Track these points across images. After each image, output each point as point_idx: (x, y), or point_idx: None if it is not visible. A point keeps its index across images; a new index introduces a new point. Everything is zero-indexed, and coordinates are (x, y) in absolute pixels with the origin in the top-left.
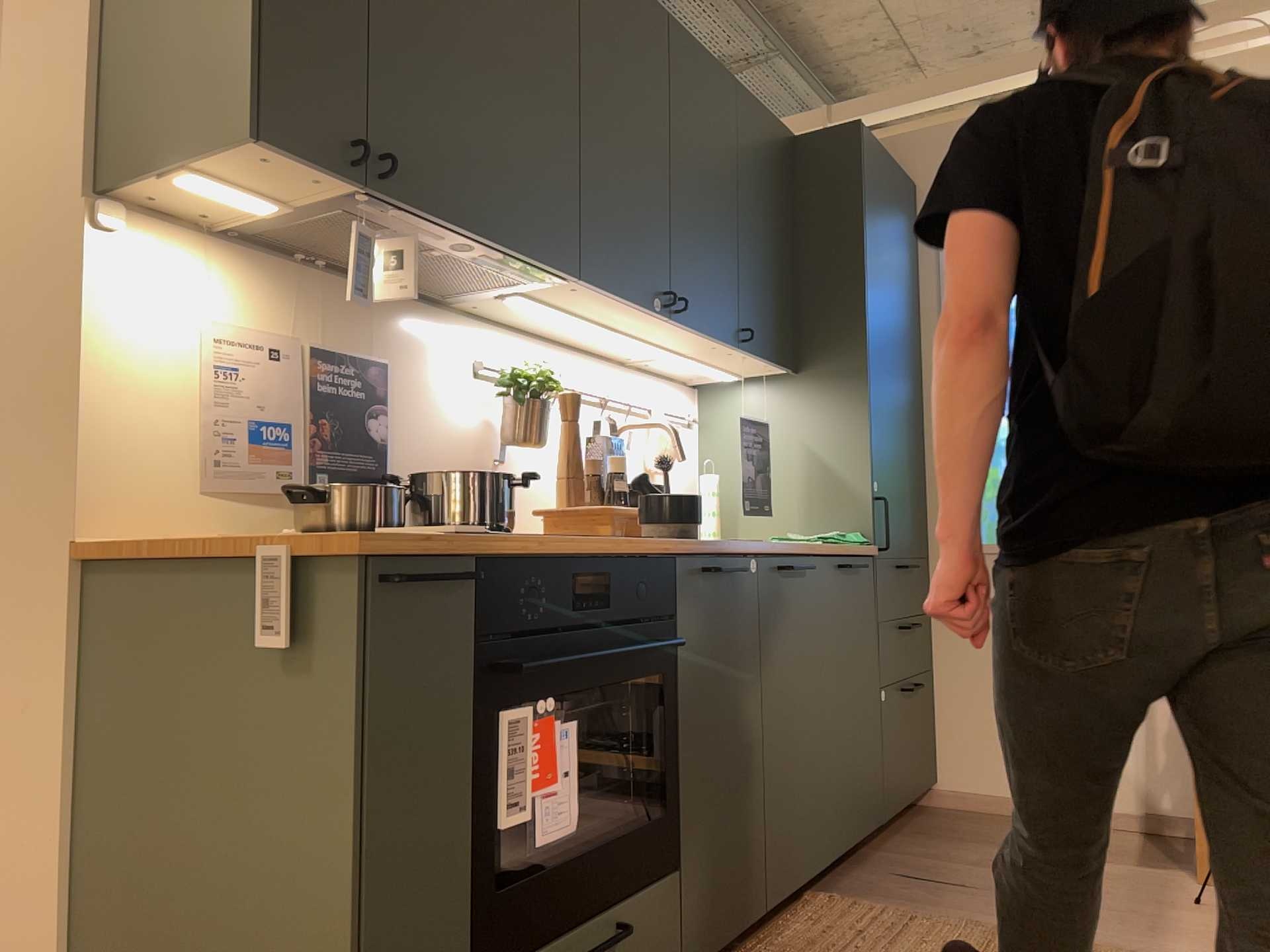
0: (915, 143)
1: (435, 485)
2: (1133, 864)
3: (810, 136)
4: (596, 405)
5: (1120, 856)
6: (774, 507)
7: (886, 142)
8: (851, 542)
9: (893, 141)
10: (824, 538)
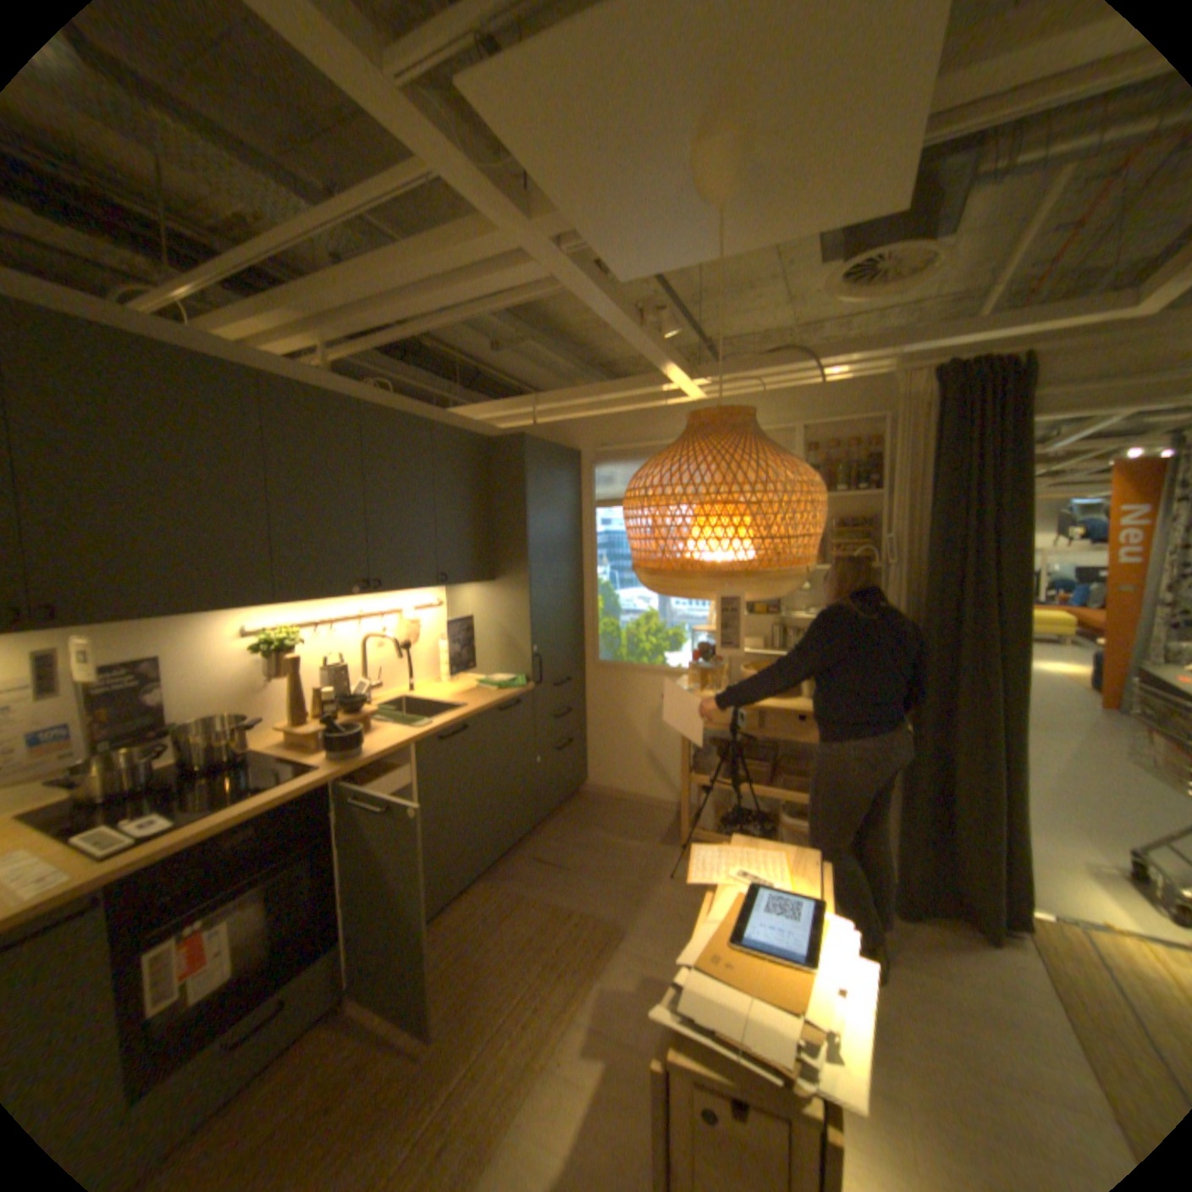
0: (580, 426)
1: (182, 742)
2: (657, 844)
3: (497, 438)
4: (358, 617)
5: (654, 838)
6: (482, 656)
7: (565, 423)
8: (512, 688)
9: (568, 422)
10: (499, 685)
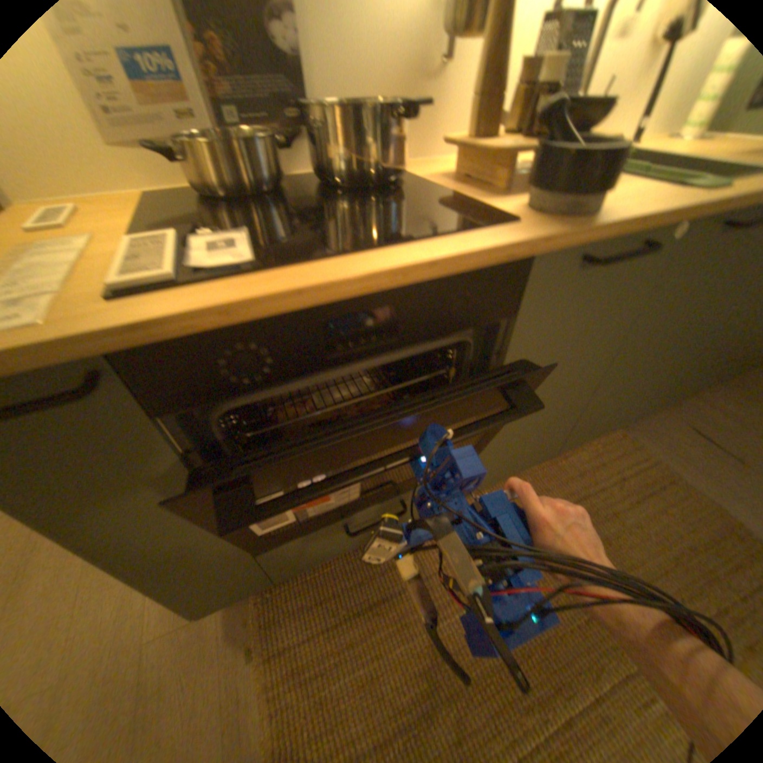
0: None
1: (317, 120)
2: None
3: None
4: None
5: None
6: None
7: None
8: None
9: None
10: None
